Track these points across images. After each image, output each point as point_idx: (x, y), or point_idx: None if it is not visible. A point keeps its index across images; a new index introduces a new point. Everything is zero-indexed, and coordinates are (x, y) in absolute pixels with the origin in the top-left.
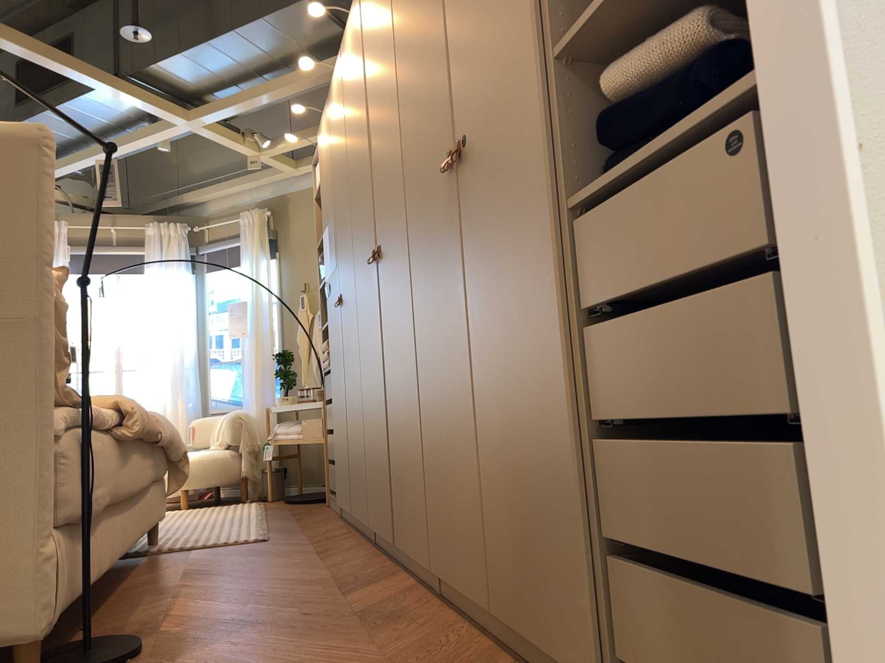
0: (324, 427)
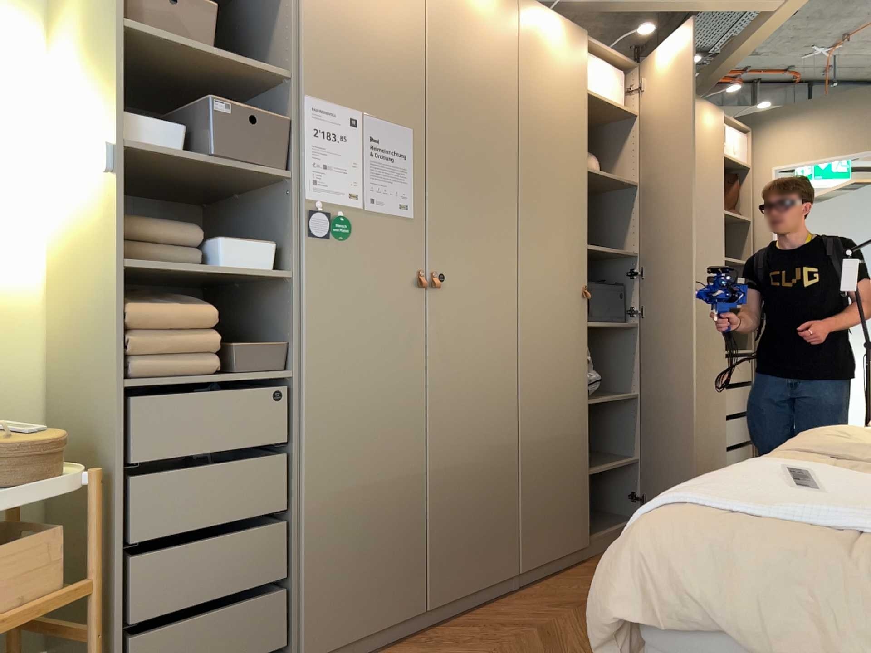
0: (97, 546)
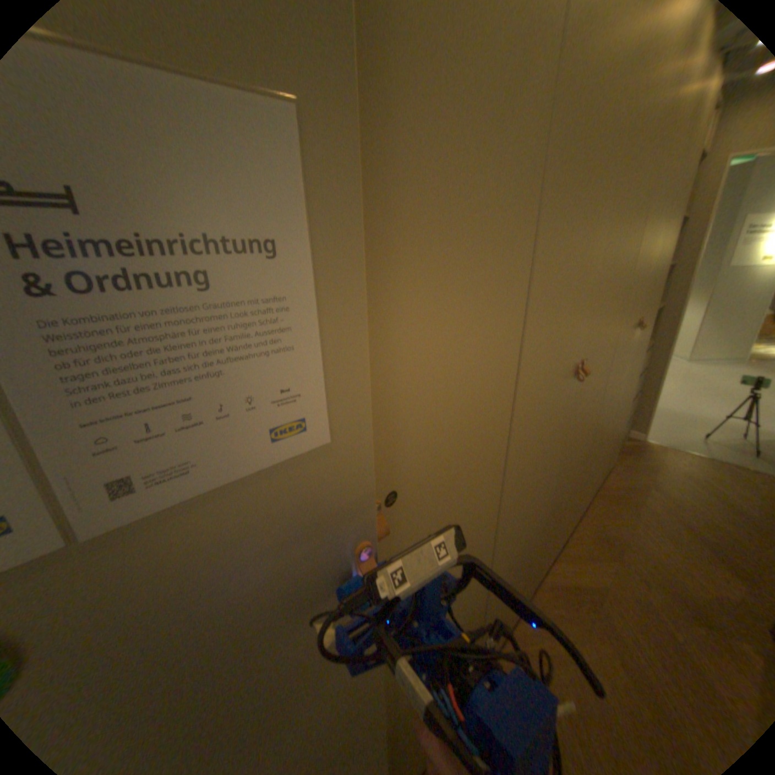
0: None
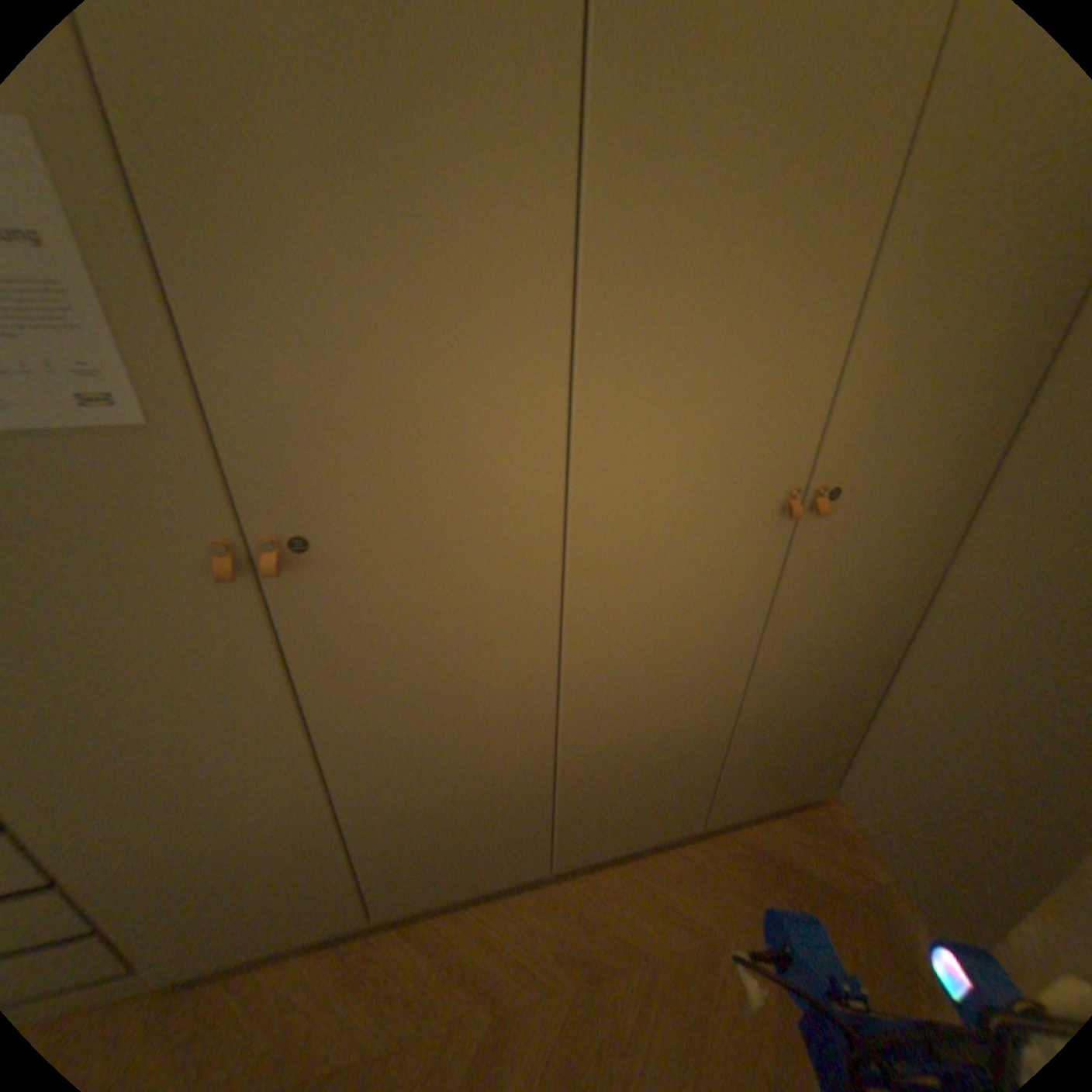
0: None
